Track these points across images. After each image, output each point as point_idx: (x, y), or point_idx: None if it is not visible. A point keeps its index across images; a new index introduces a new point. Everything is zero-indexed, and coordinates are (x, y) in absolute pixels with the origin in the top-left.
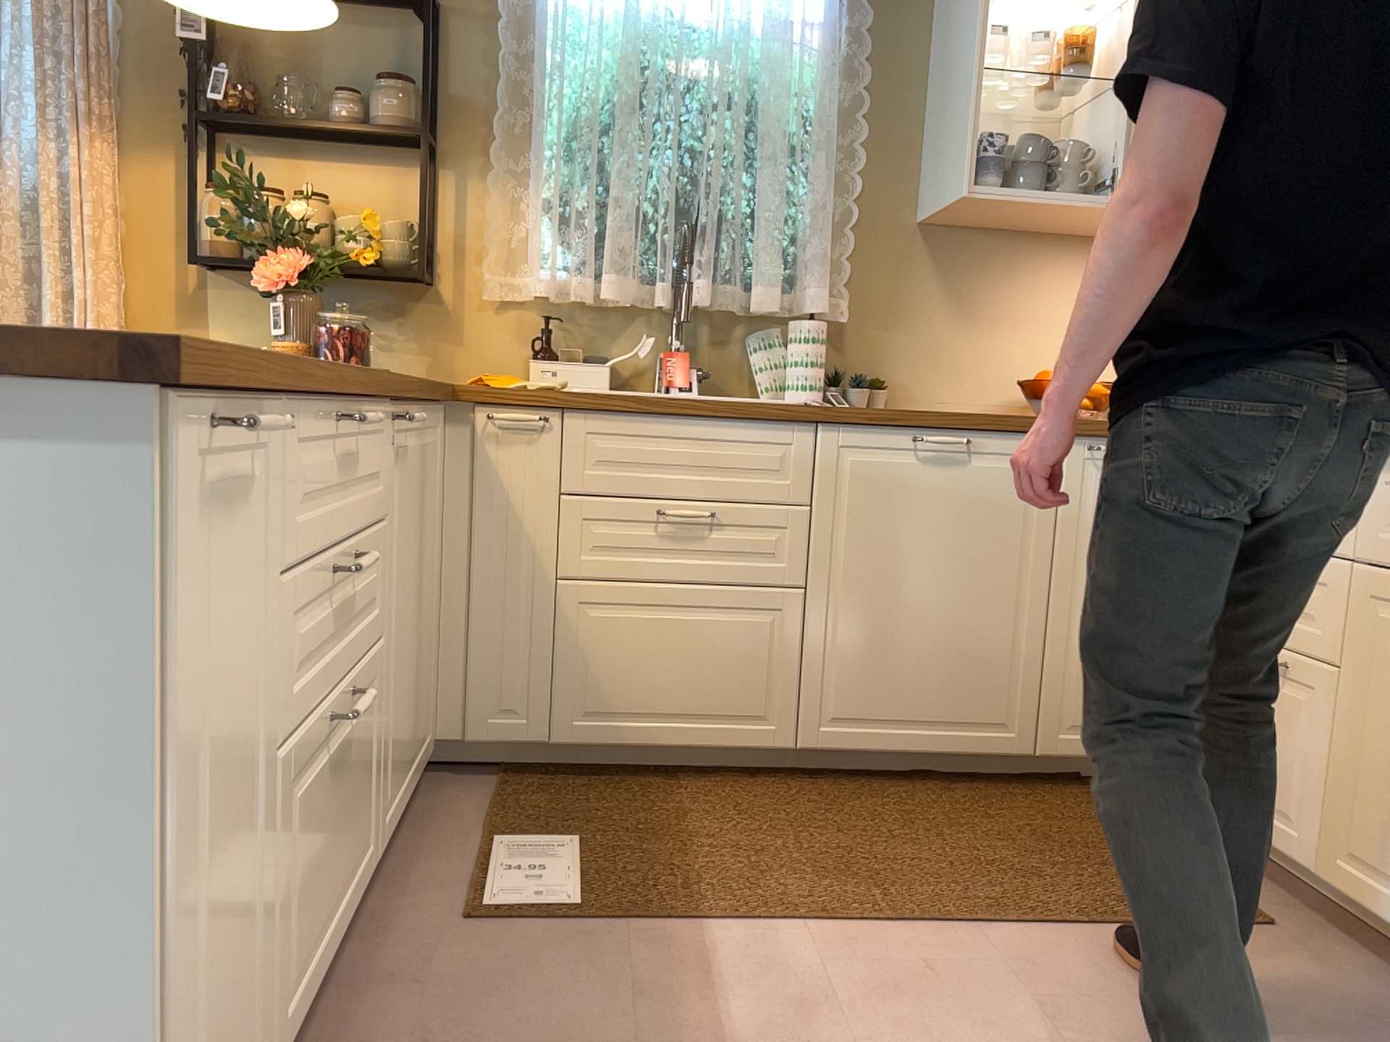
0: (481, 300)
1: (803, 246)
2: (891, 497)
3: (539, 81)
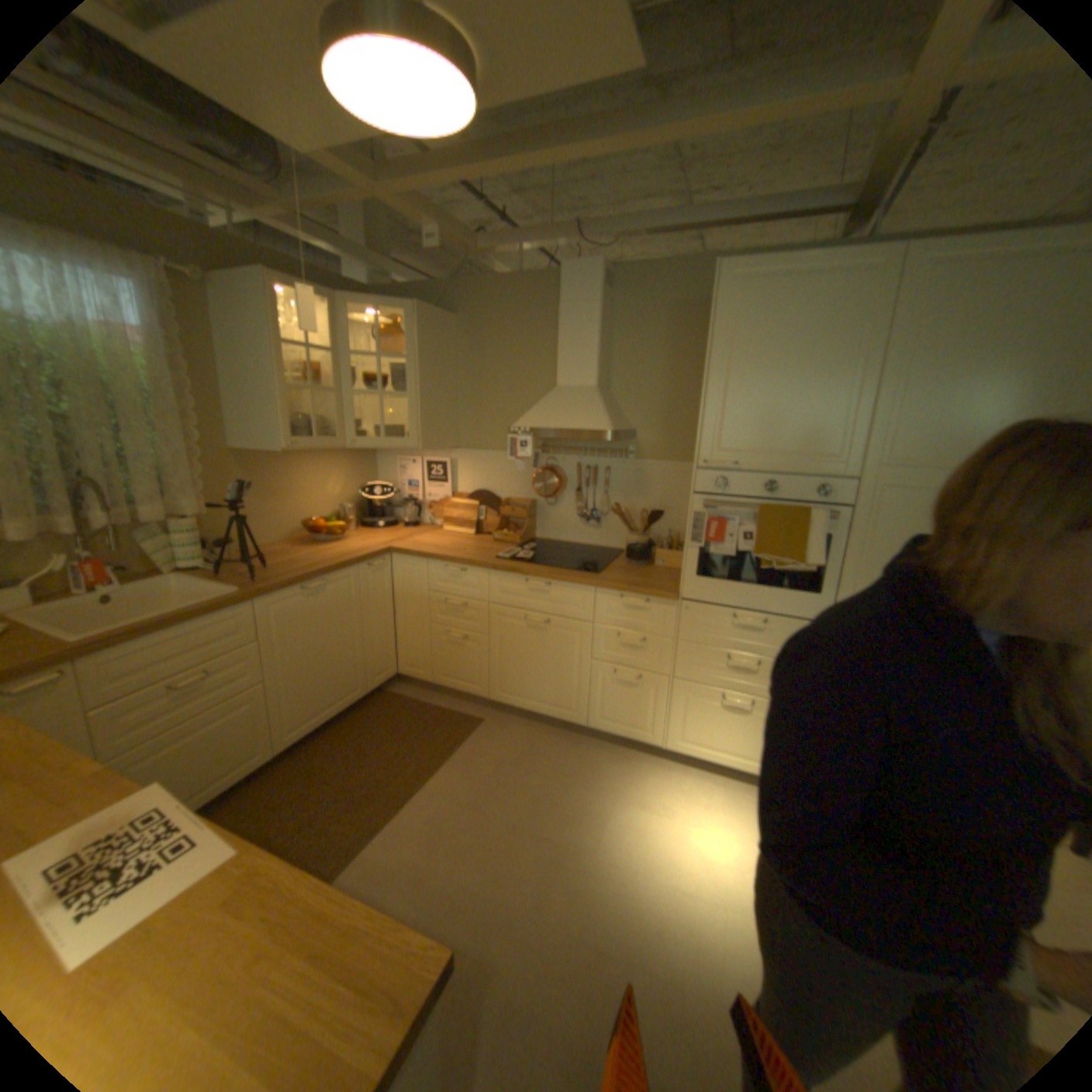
0: None
1: (166, 478)
2: (293, 621)
3: None
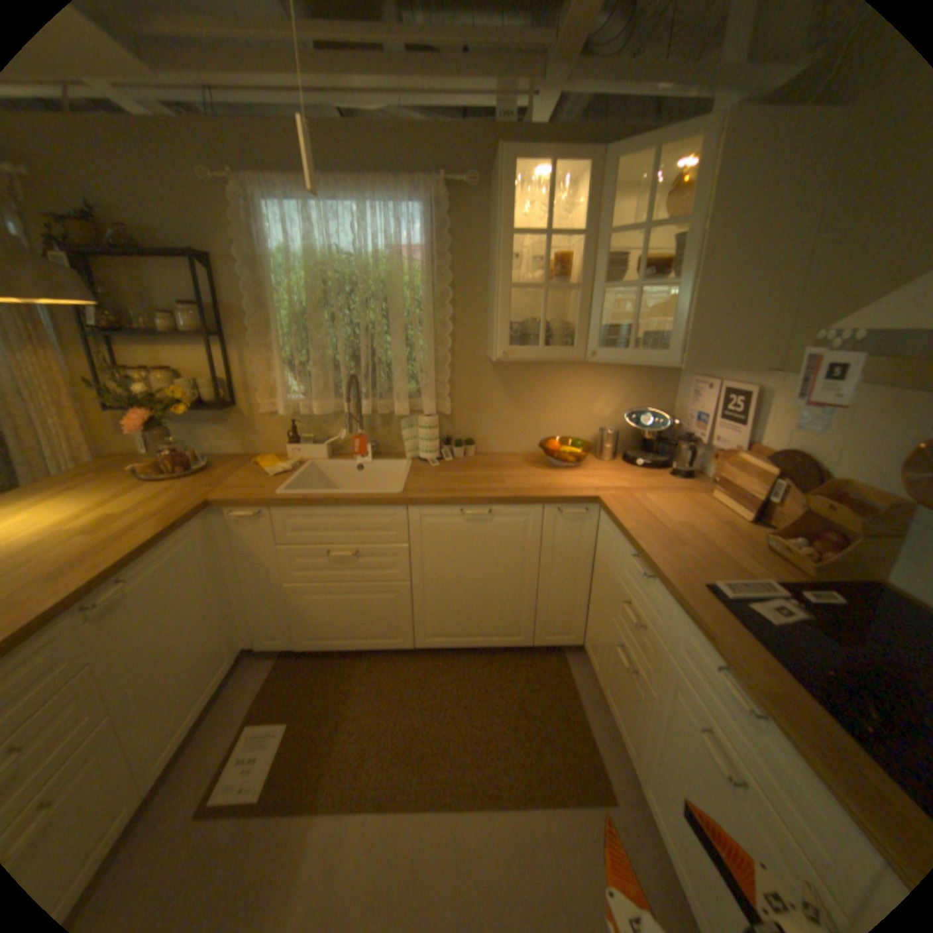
0: (260, 412)
1: (420, 378)
2: (449, 538)
3: (267, 294)
